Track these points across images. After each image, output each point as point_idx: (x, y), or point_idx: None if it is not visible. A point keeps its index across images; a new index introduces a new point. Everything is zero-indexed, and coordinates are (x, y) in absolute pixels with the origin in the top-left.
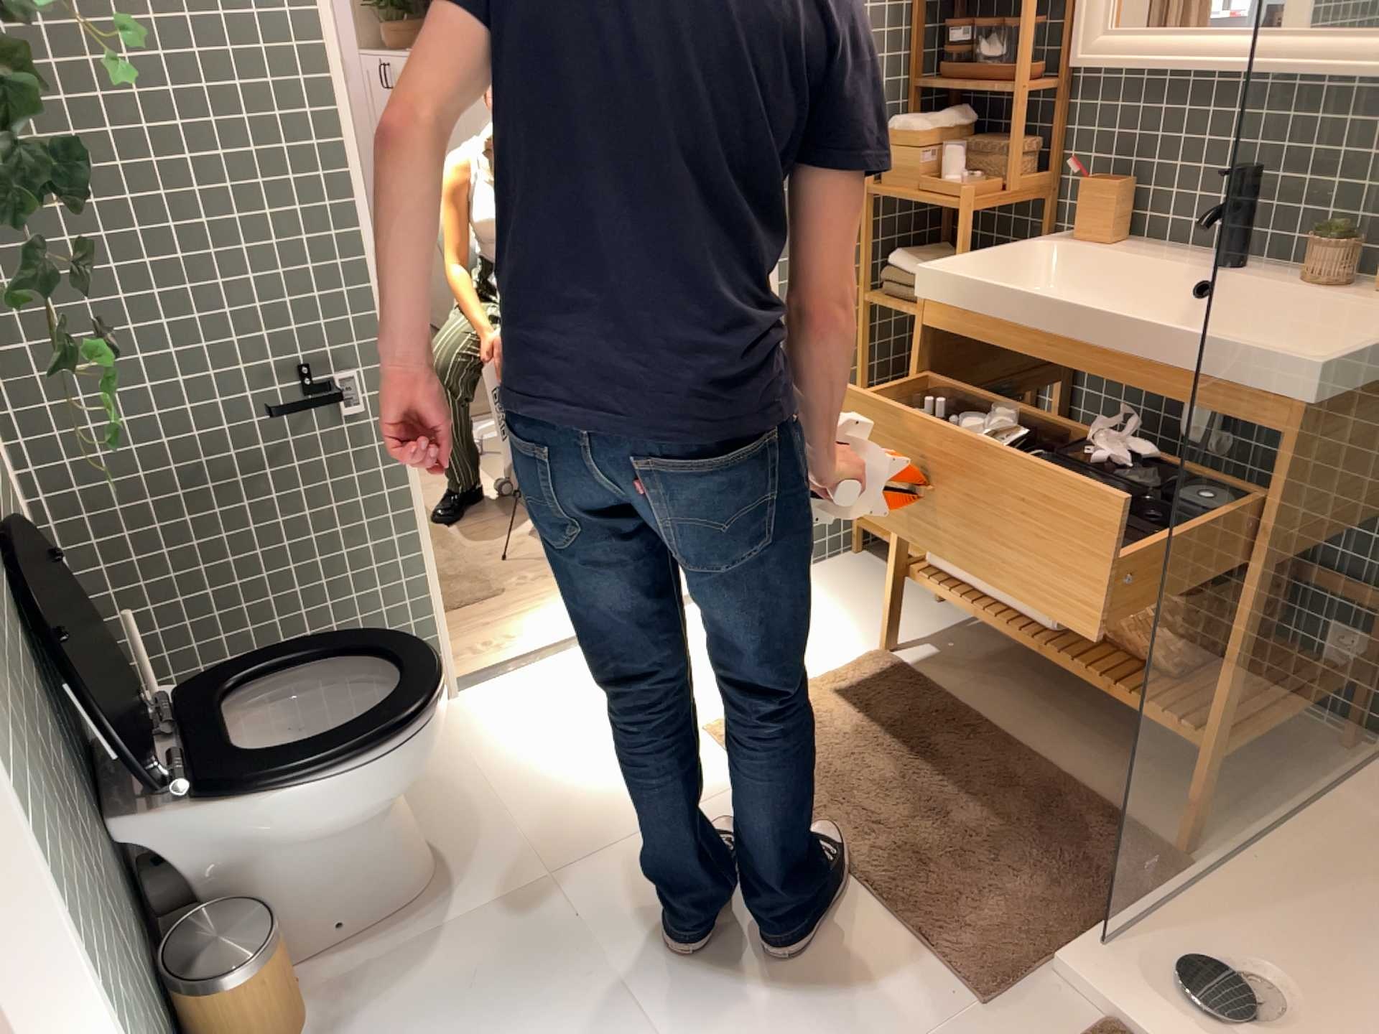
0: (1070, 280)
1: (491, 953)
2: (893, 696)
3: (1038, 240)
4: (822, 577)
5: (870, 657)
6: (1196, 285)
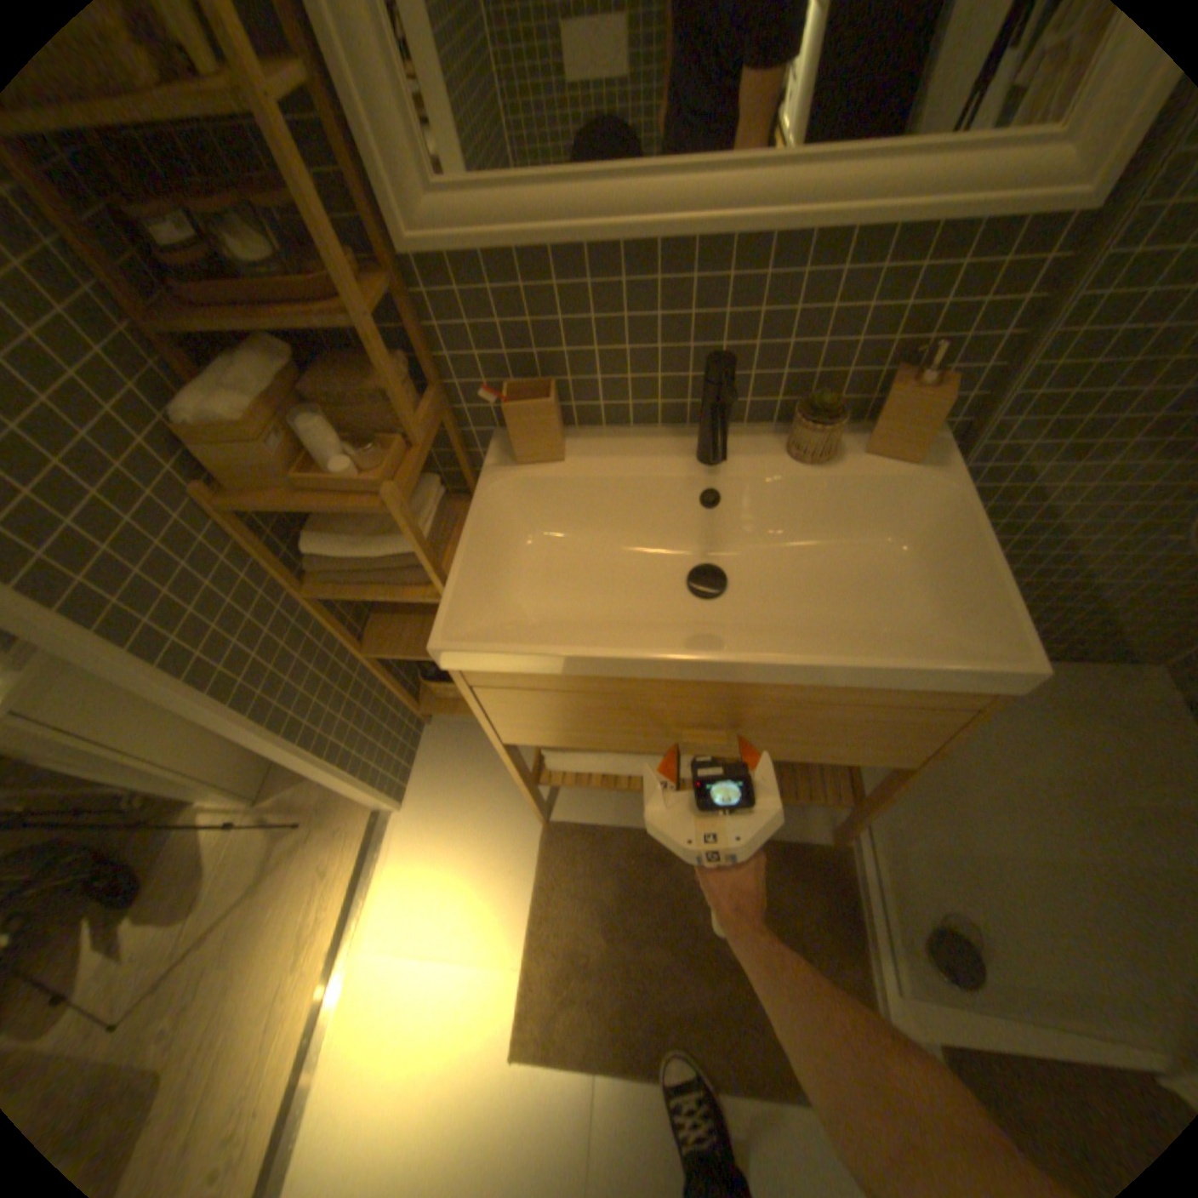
0: (545, 511)
1: None
2: (594, 872)
3: (484, 479)
4: (429, 776)
5: (544, 843)
6: (695, 488)
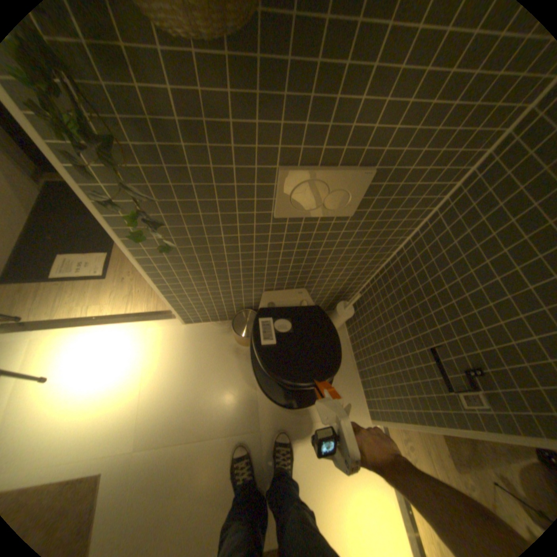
0: None
1: (238, 403)
2: None
3: None
4: None
5: None
6: None
